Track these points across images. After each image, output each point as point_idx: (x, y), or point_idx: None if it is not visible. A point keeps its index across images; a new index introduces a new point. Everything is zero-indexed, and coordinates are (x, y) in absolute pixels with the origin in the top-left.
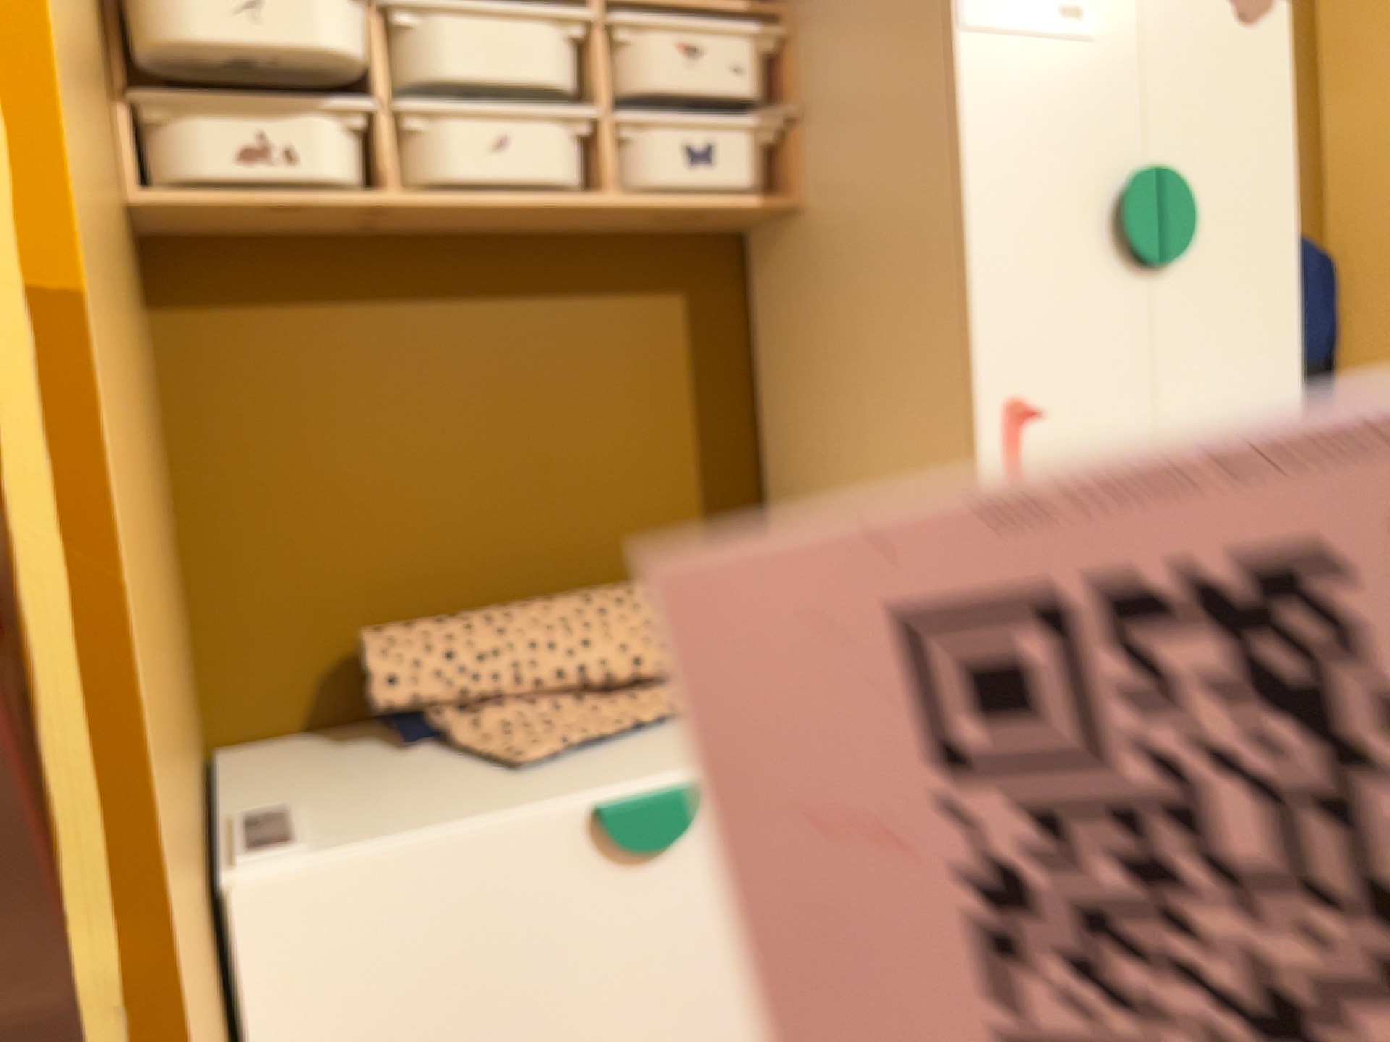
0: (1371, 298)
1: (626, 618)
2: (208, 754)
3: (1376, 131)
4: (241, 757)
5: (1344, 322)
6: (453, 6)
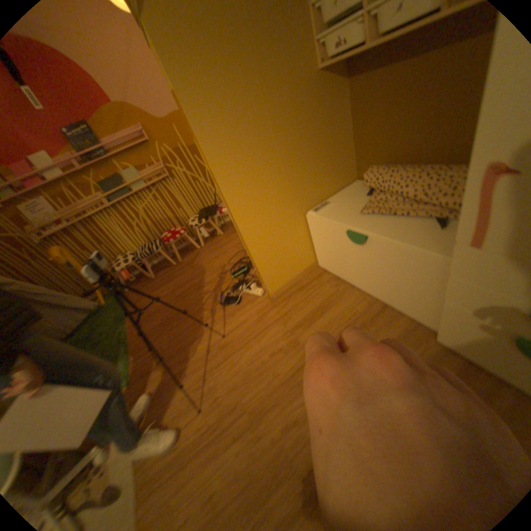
0: None
1: (425, 179)
2: (355, 179)
3: None
4: (356, 182)
5: None
6: None
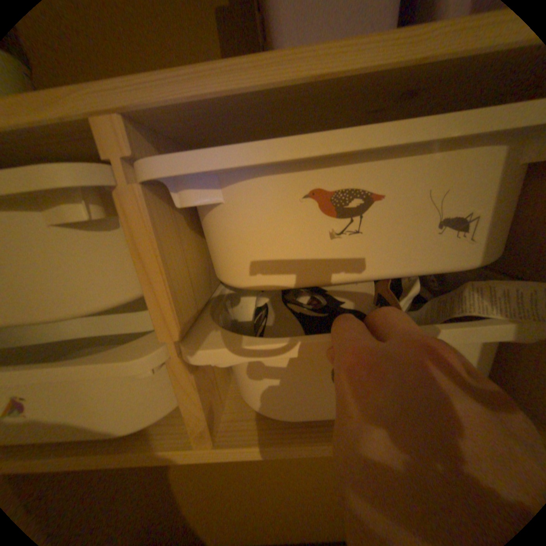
0: None
1: None
2: None
3: None
4: None
5: None
6: None
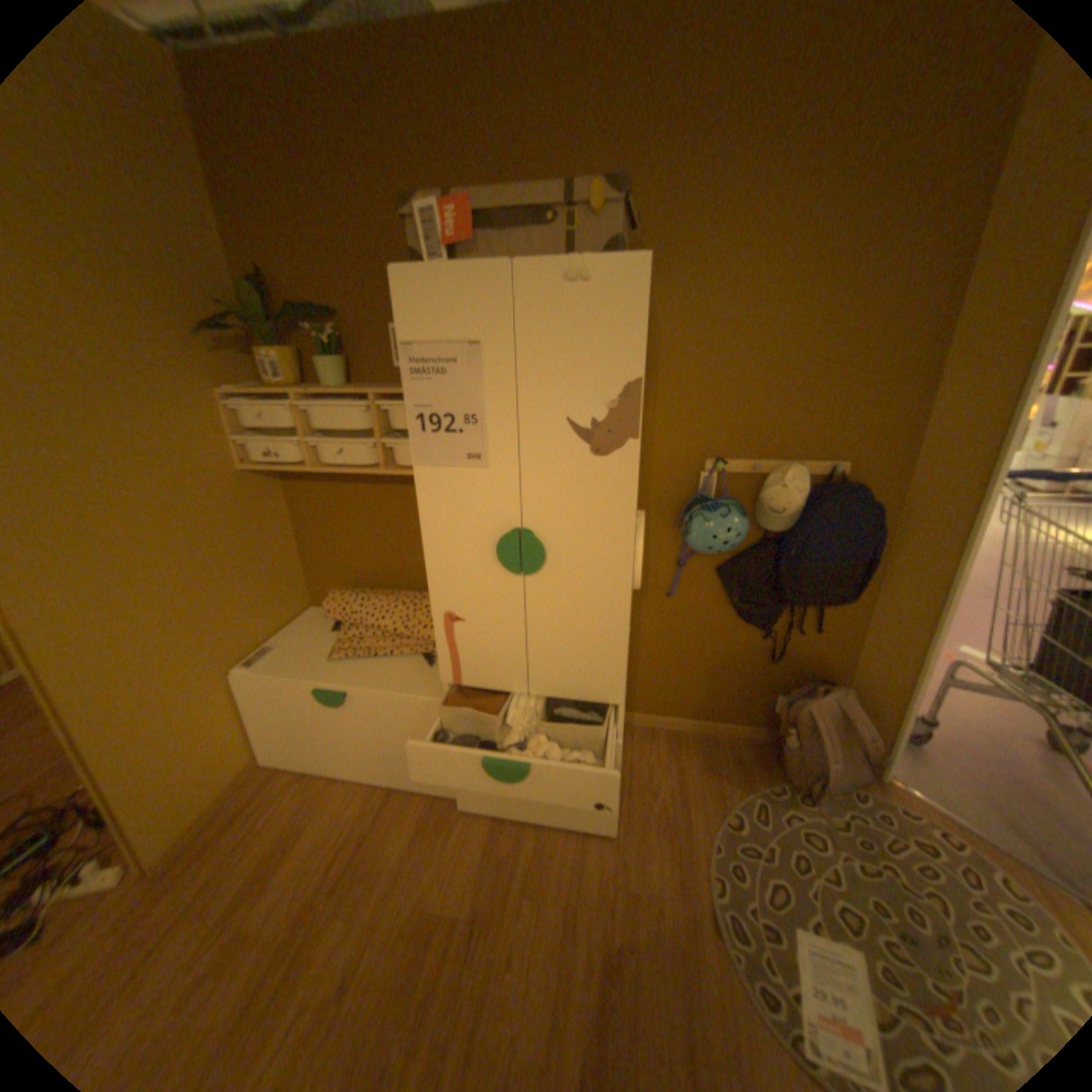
0: (923, 532)
1: (402, 611)
2: (308, 607)
3: (965, 421)
4: (310, 612)
5: (901, 540)
6: (316, 404)
